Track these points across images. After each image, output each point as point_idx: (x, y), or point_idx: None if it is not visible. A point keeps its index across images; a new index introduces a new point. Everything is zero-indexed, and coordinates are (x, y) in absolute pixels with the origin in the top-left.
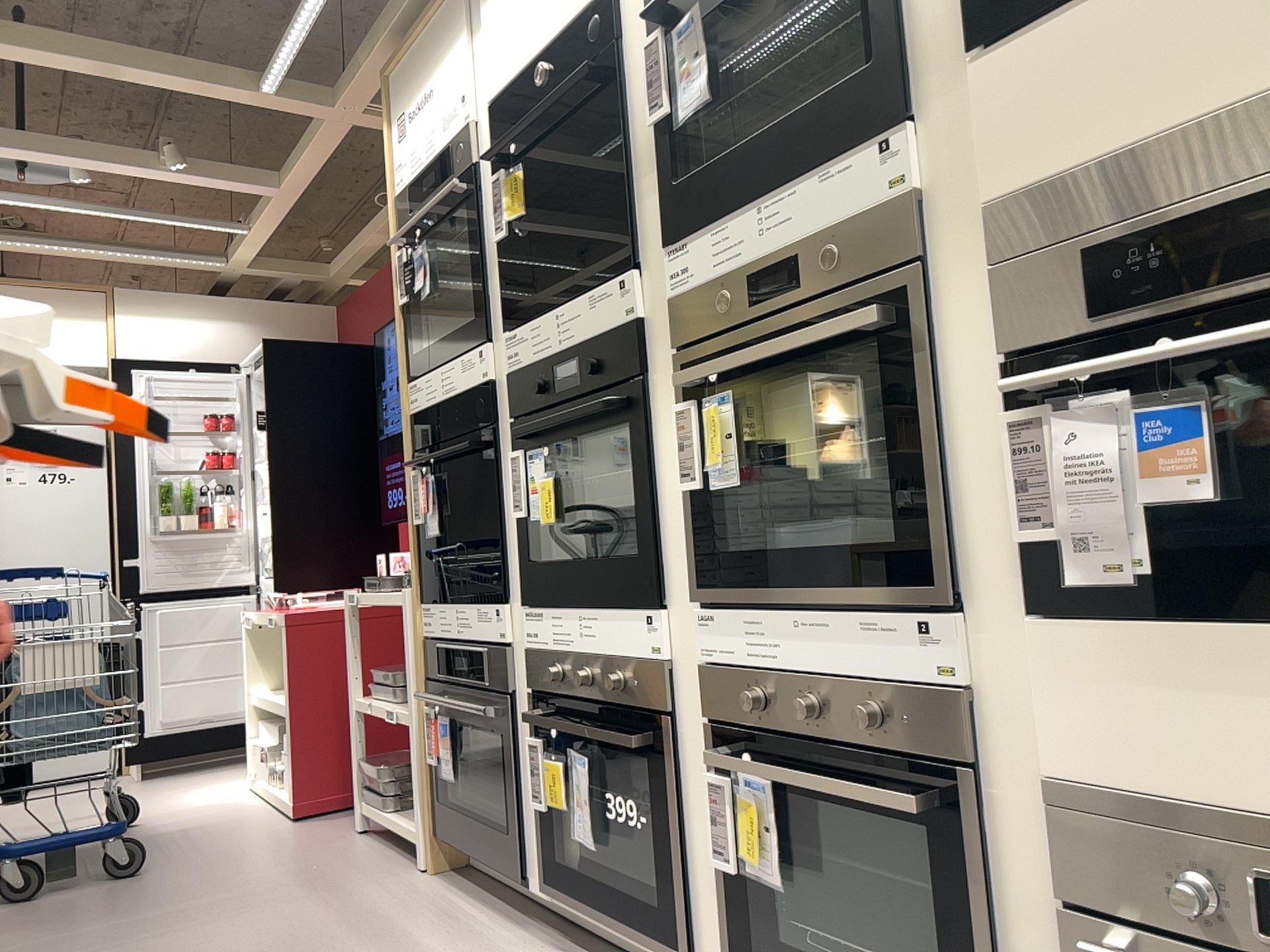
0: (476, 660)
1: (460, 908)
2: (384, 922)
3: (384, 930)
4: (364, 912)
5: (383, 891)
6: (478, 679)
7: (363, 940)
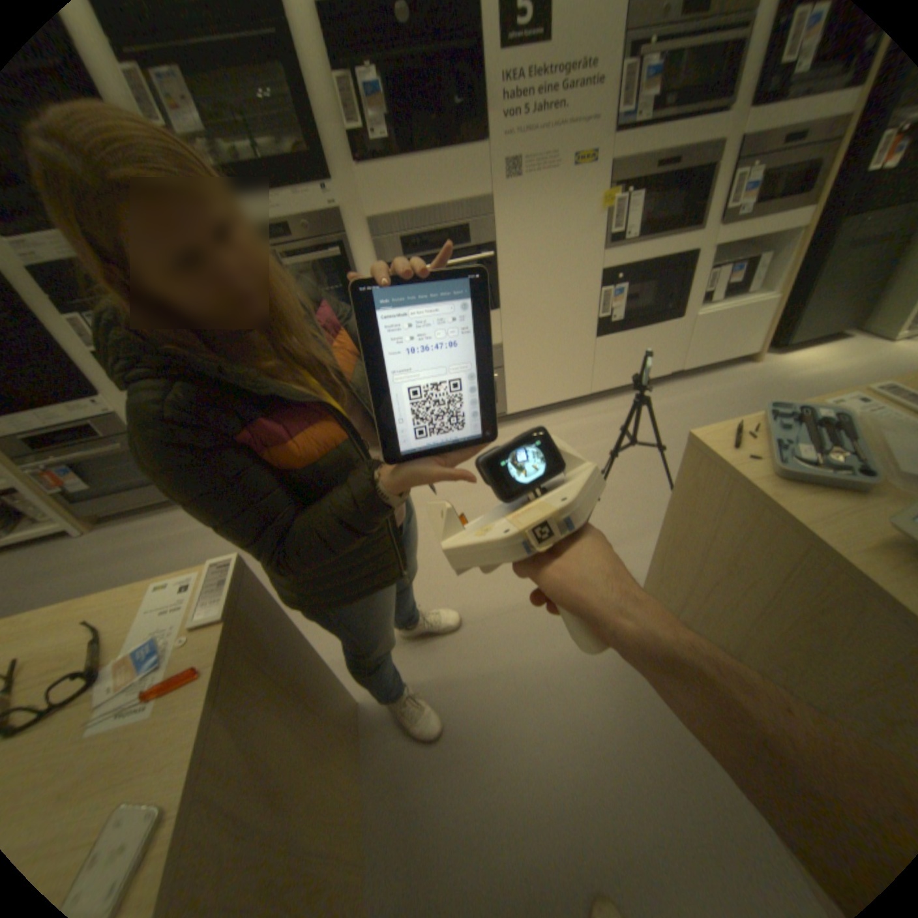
0: (80, 431)
1: (140, 527)
2: (116, 554)
3: (124, 554)
4: (94, 561)
5: (79, 554)
6: (86, 439)
7: (125, 561)
